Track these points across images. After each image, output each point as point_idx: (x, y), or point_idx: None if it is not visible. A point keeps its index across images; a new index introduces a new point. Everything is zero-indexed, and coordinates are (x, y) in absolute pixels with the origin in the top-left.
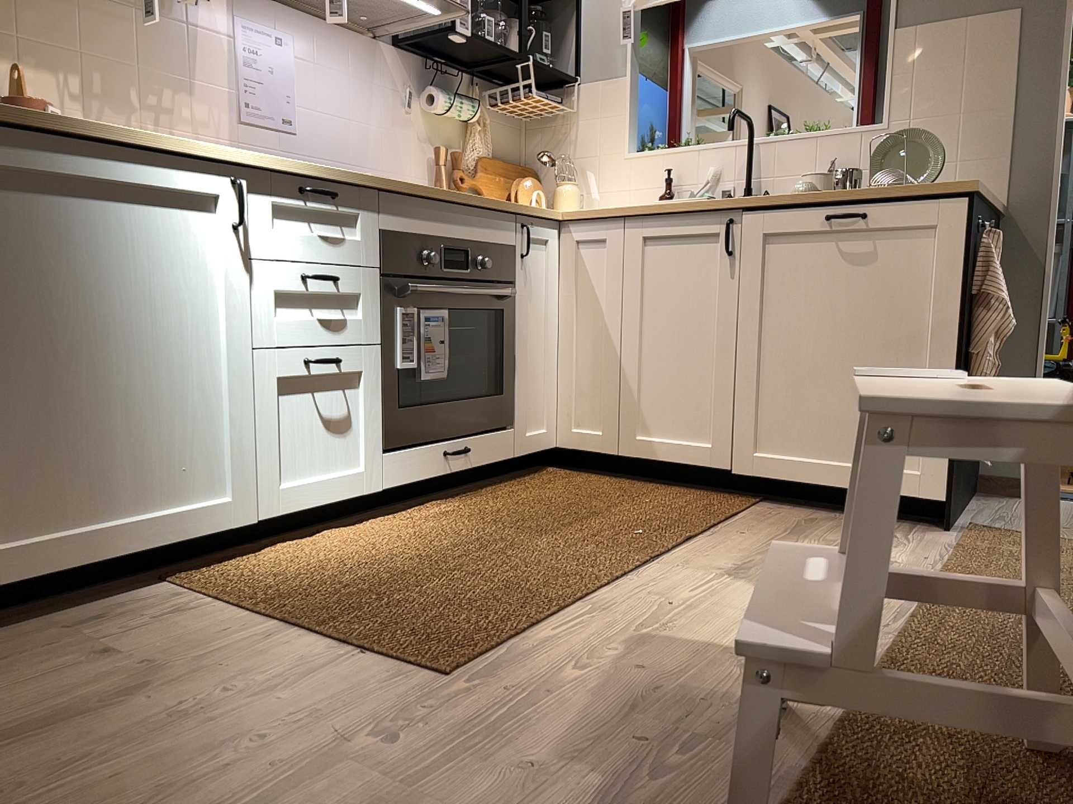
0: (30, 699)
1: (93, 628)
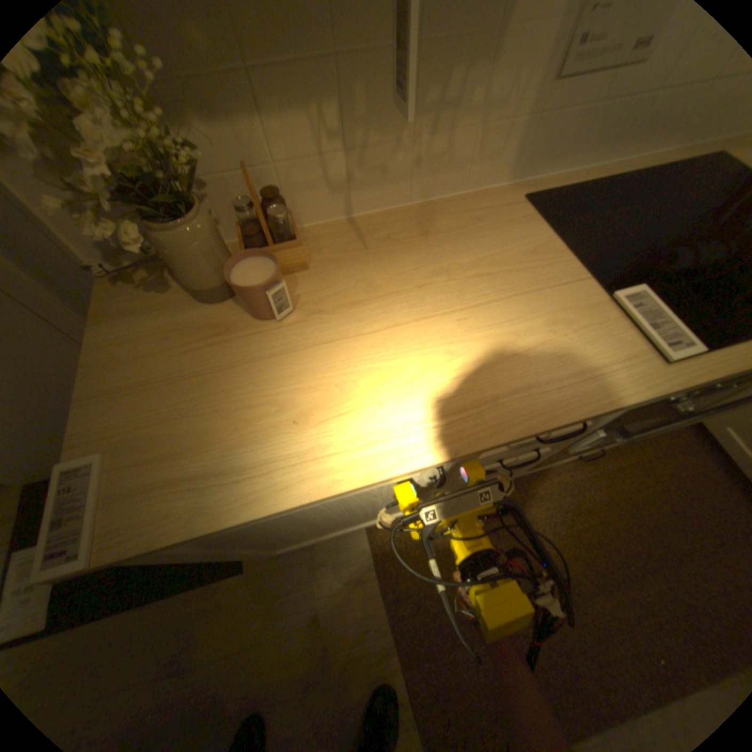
0: (275, 661)
1: (318, 578)
